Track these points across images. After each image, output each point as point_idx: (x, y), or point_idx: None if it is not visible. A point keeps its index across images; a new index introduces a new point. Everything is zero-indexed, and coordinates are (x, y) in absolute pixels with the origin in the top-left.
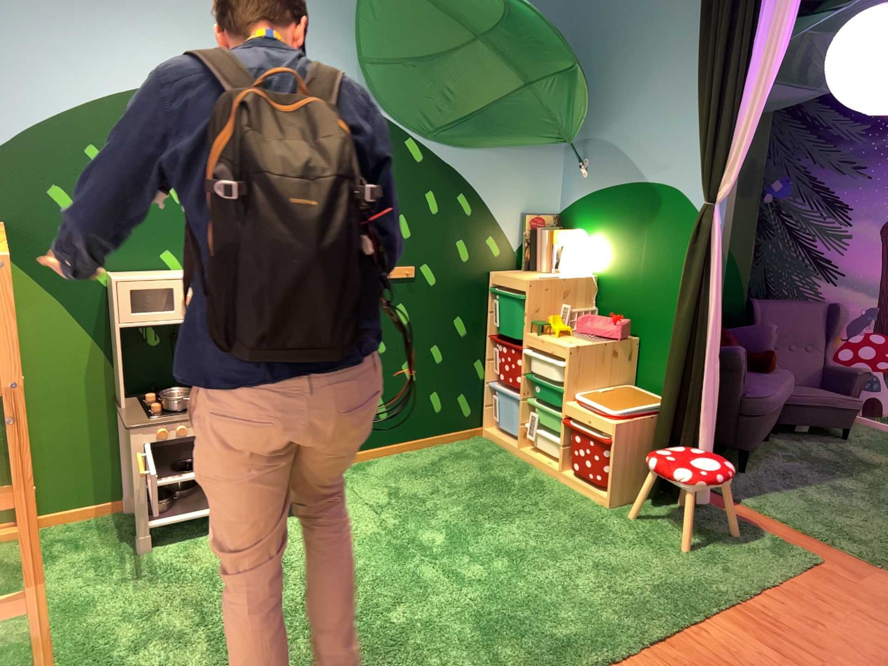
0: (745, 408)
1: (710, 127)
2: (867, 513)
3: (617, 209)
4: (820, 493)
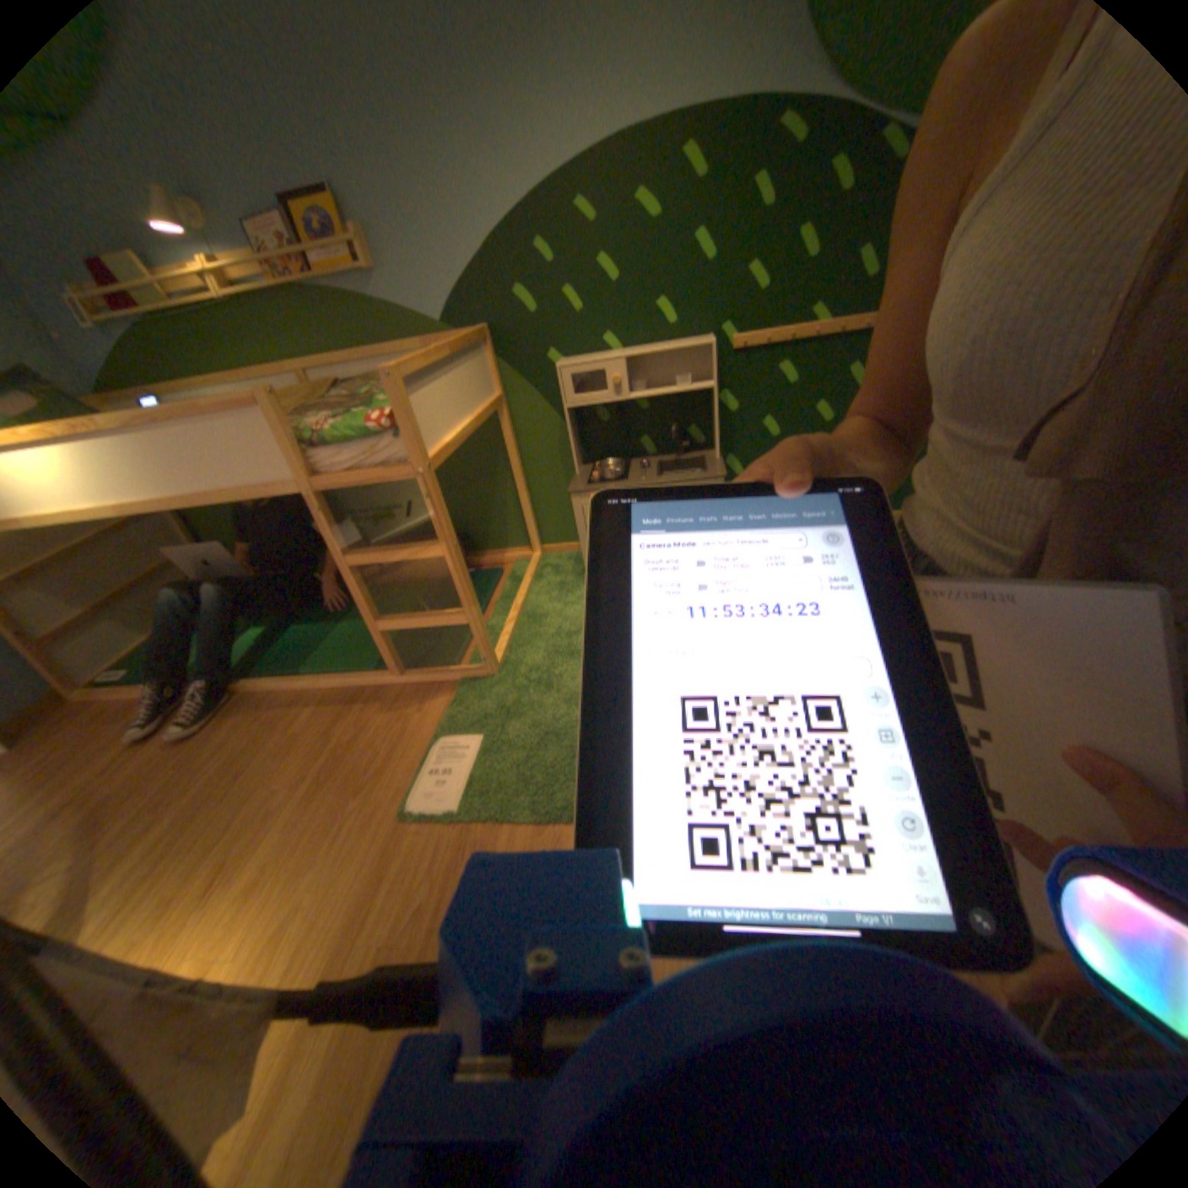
0: None
1: None
2: None
3: None
4: None
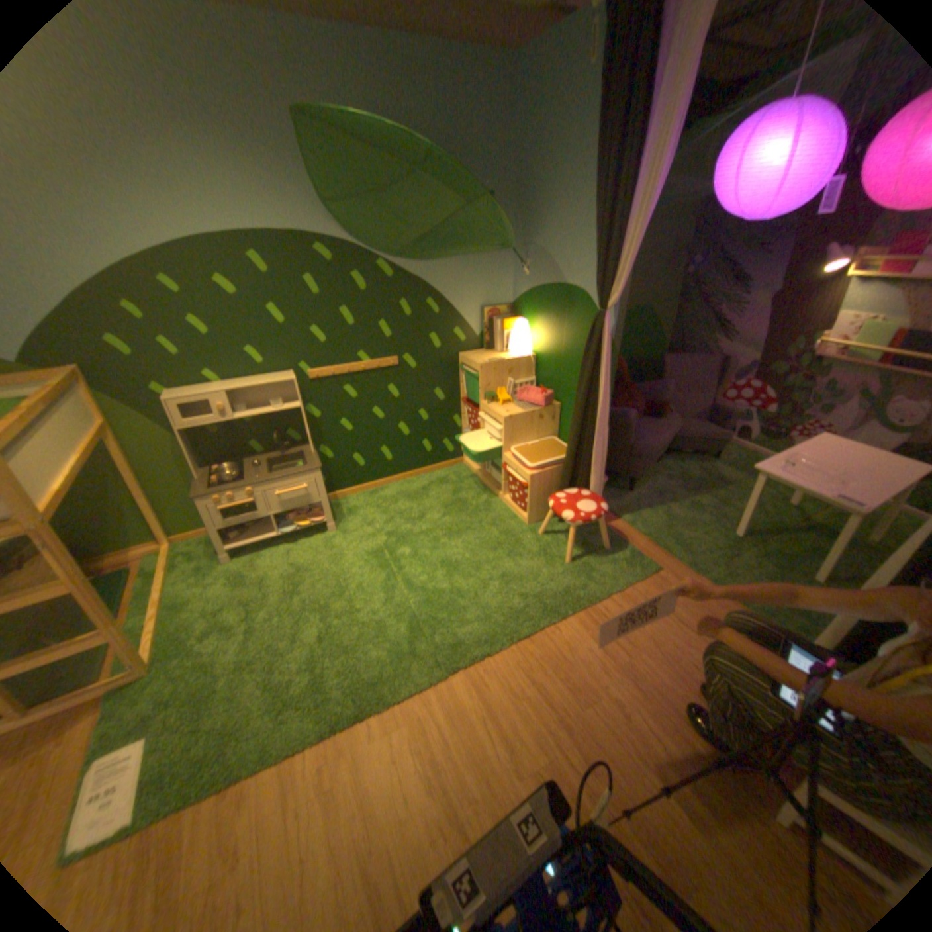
0: (639, 455)
1: (608, 240)
2: (716, 533)
3: (549, 303)
4: (687, 515)
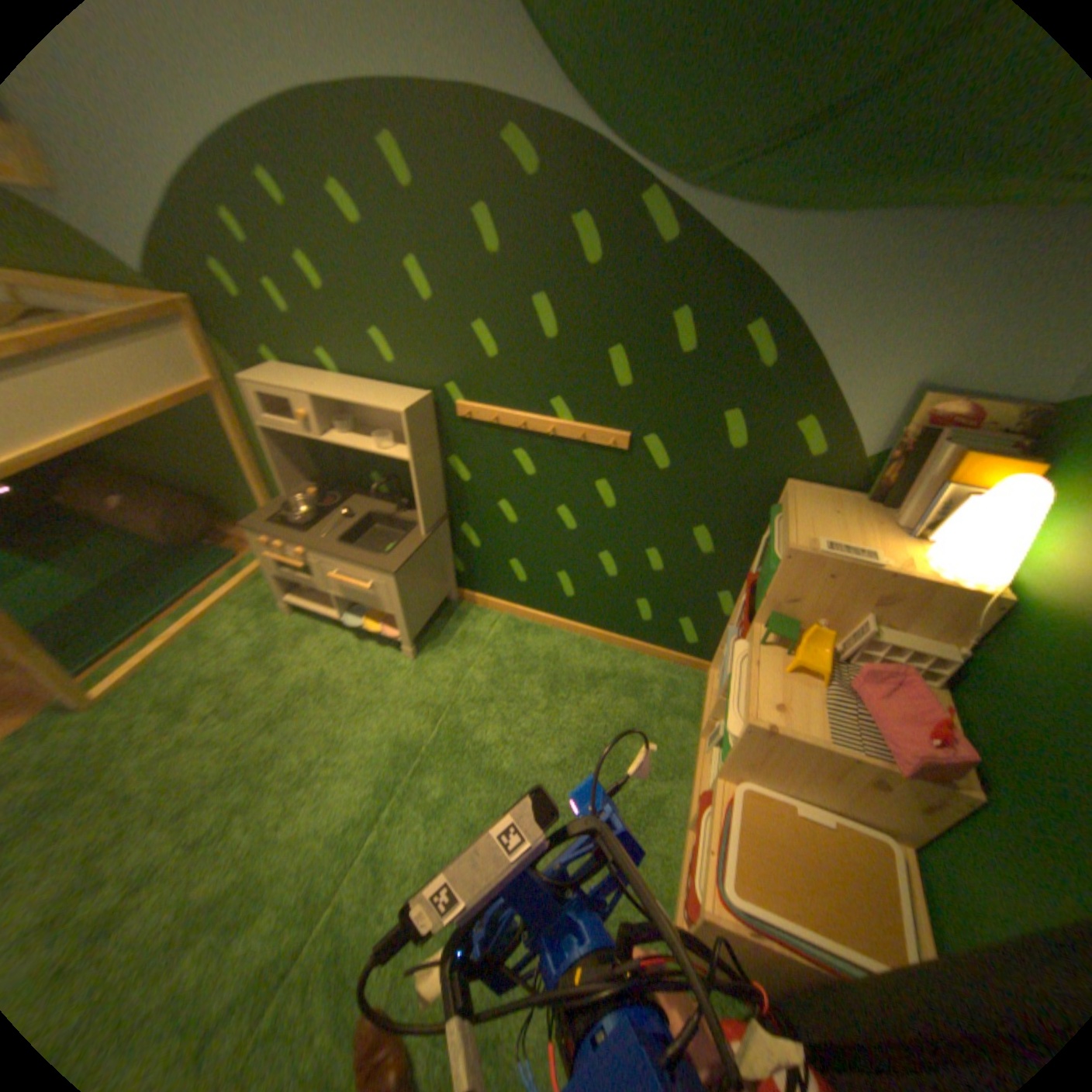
0: None
1: None
2: None
3: None
4: None
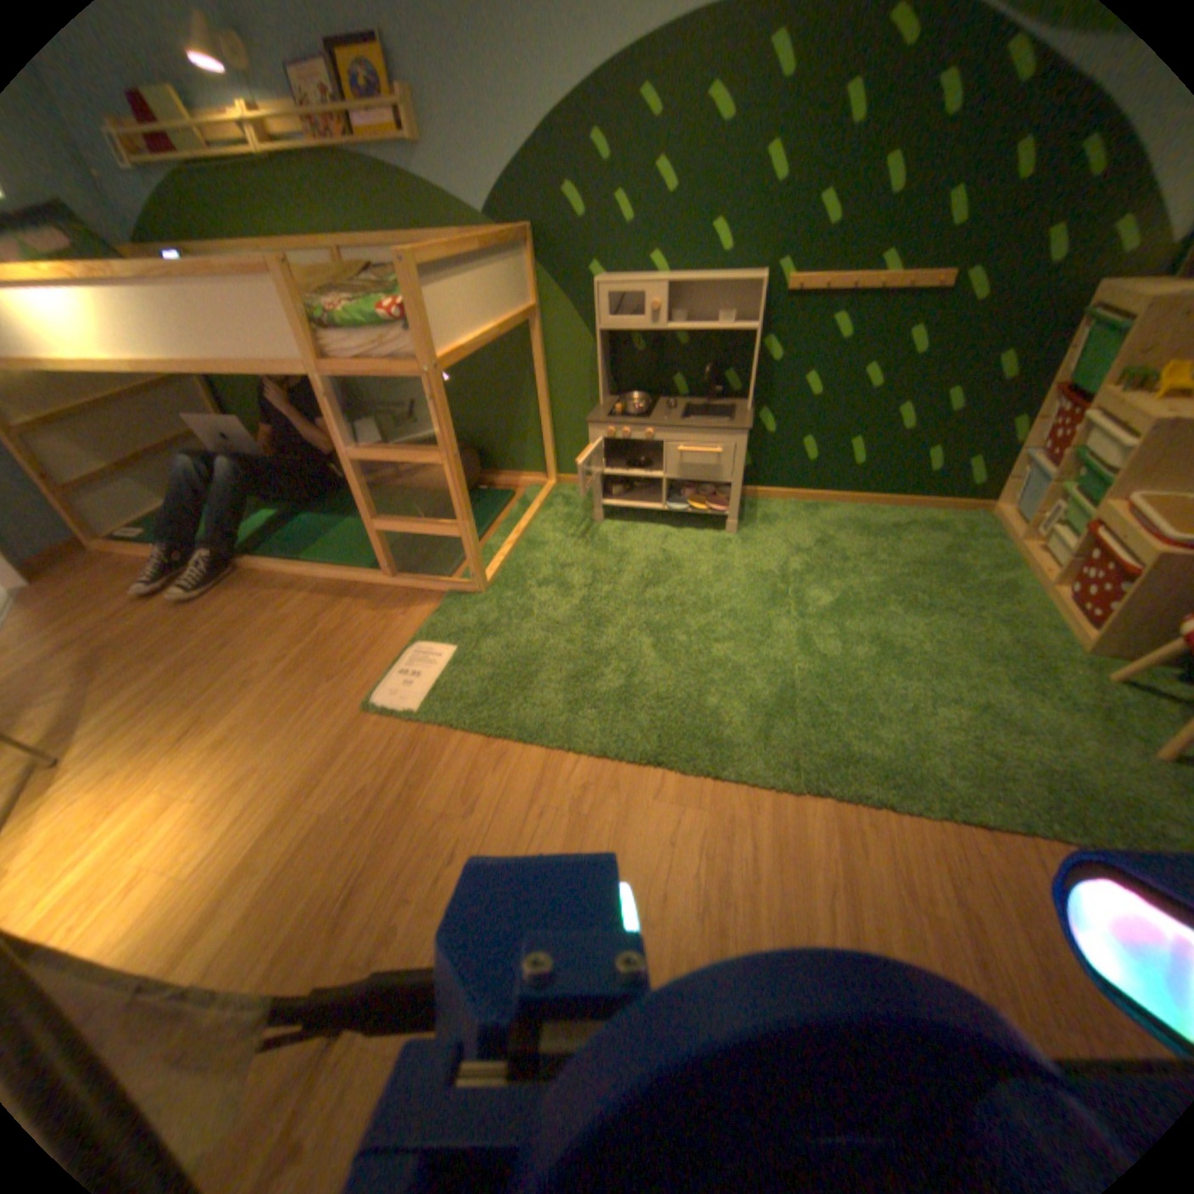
0: None
1: None
2: None
3: None
4: None
